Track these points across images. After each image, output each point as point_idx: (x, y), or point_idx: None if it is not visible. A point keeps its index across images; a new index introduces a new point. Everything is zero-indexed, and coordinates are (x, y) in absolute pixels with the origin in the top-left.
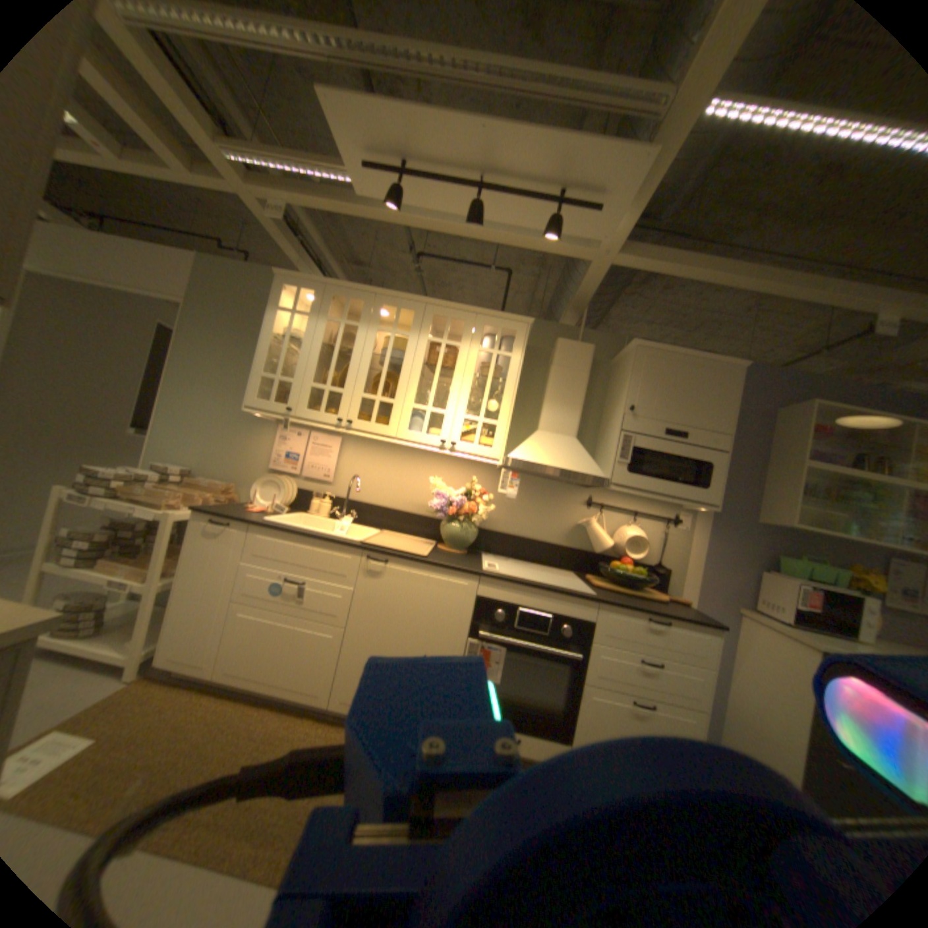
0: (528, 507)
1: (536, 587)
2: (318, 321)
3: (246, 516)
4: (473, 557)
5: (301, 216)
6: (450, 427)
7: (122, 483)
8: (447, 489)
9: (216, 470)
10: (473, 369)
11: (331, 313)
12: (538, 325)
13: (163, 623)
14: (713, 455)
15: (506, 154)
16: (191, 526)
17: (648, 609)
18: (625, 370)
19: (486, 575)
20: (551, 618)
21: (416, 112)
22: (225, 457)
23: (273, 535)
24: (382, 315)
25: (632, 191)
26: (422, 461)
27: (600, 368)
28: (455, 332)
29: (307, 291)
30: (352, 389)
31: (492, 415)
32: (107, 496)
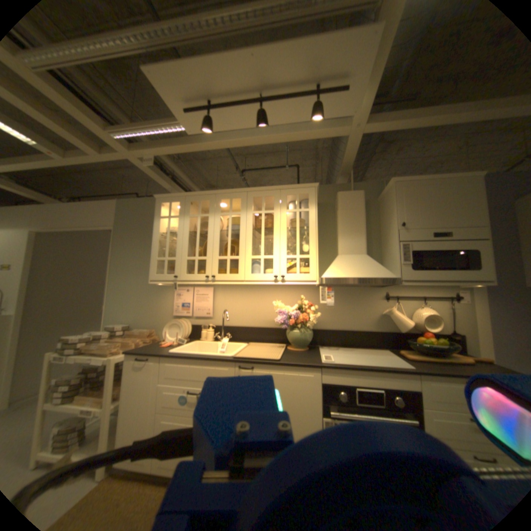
0: (344, 308)
1: (366, 369)
2: (185, 218)
3: (159, 350)
4: (314, 351)
5: (173, 166)
6: (279, 265)
7: (87, 342)
8: (286, 306)
9: (144, 322)
10: (286, 224)
11: (193, 212)
12: (322, 188)
13: (117, 433)
14: (477, 243)
15: (273, 70)
16: (126, 363)
17: (463, 373)
18: (391, 200)
19: (326, 366)
20: (384, 392)
21: (207, 61)
22: (148, 312)
23: (176, 361)
24: (223, 206)
25: (369, 67)
26: (266, 291)
27: (371, 204)
28: (270, 205)
29: (177, 203)
30: (212, 255)
31: (305, 251)
32: (78, 352)
